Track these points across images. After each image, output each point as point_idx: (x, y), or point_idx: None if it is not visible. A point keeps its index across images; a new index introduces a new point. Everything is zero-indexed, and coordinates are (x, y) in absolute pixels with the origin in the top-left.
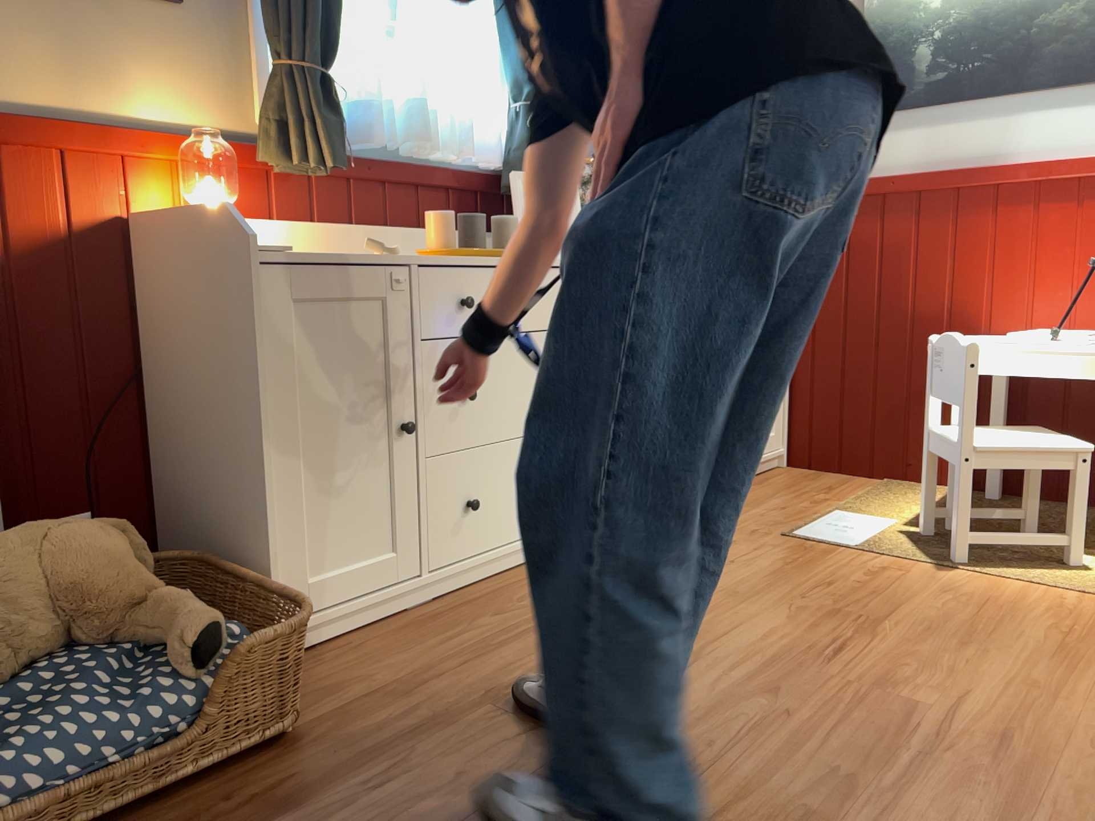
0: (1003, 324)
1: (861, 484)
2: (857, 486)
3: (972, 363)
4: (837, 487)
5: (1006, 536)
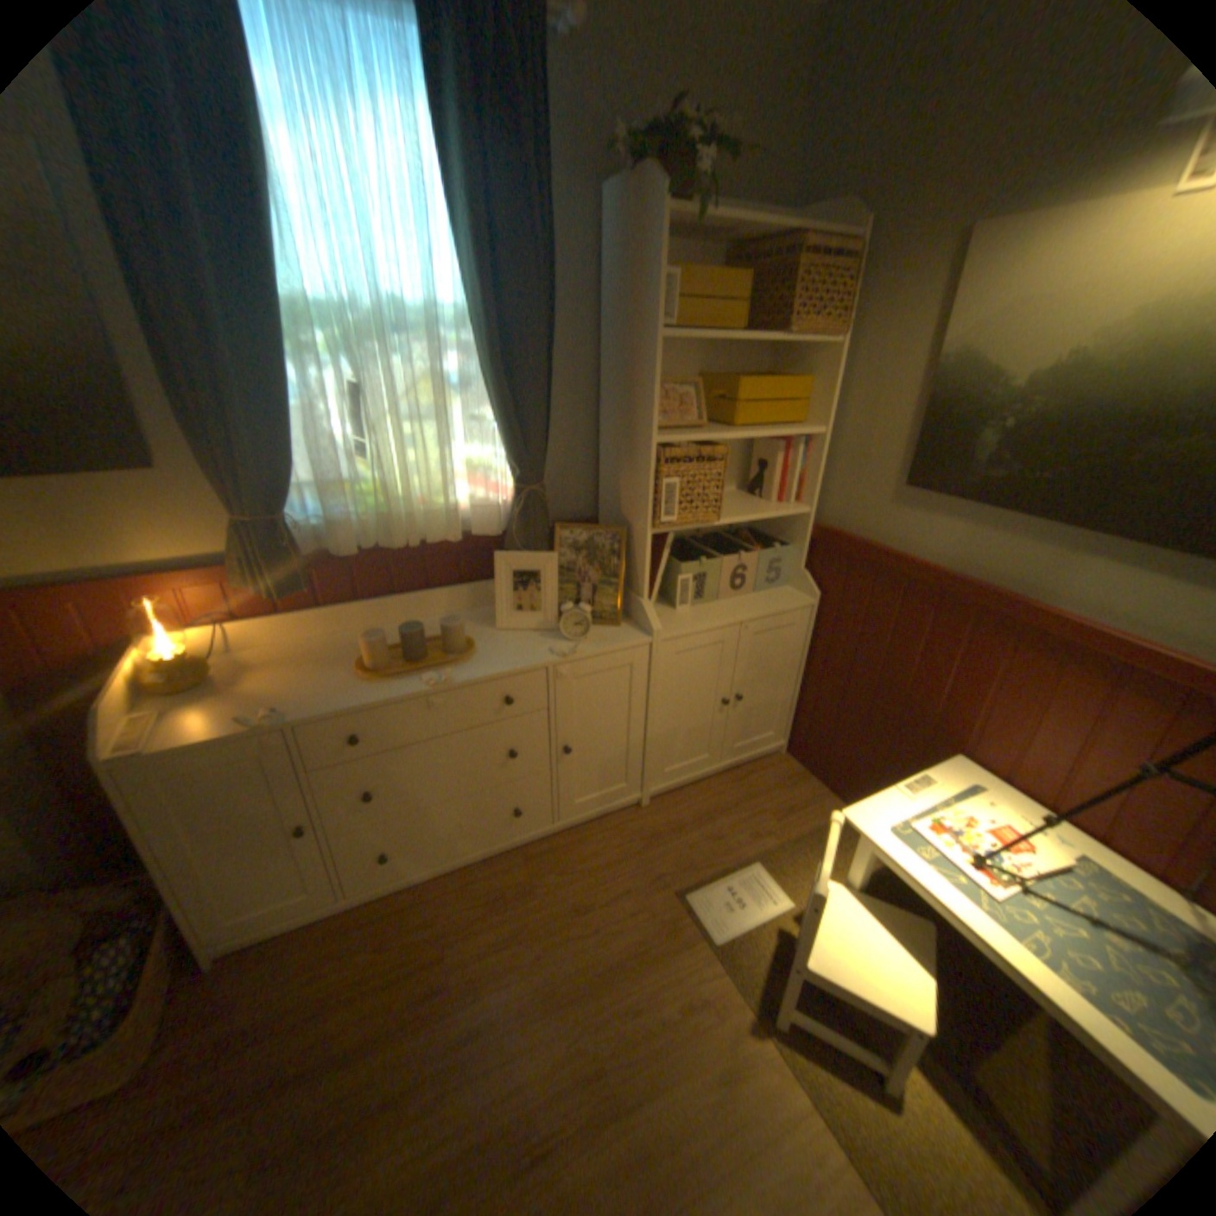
0: (990, 758)
1: (826, 811)
2: (817, 816)
3: (817, 909)
4: (798, 811)
5: (829, 1038)
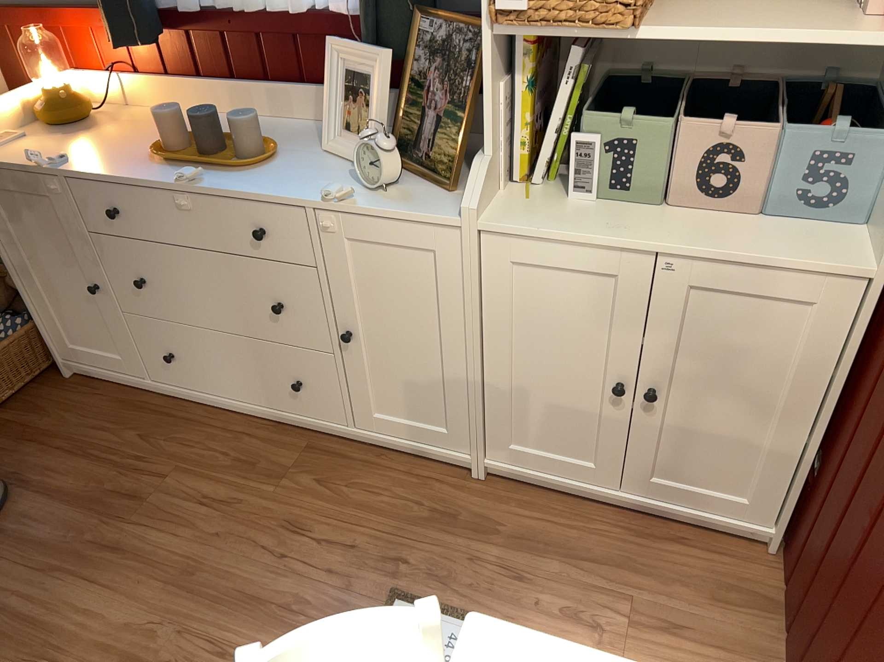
0: None
1: None
2: None
3: None
4: (679, 632)
5: None
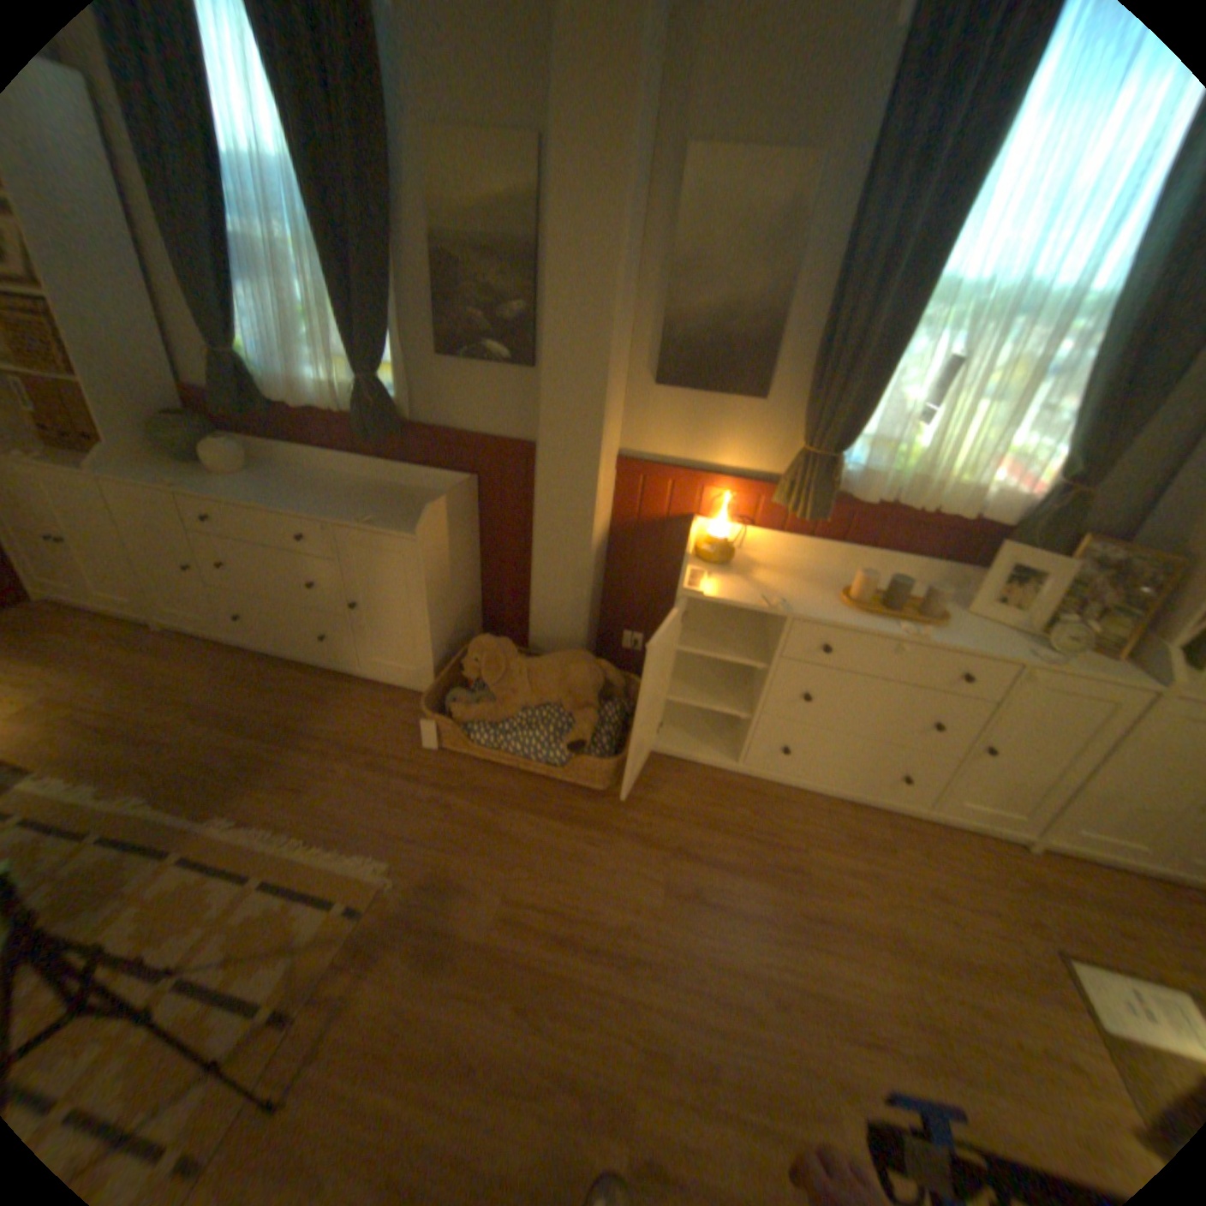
0: None
1: None
2: None
3: None
4: None
5: None
